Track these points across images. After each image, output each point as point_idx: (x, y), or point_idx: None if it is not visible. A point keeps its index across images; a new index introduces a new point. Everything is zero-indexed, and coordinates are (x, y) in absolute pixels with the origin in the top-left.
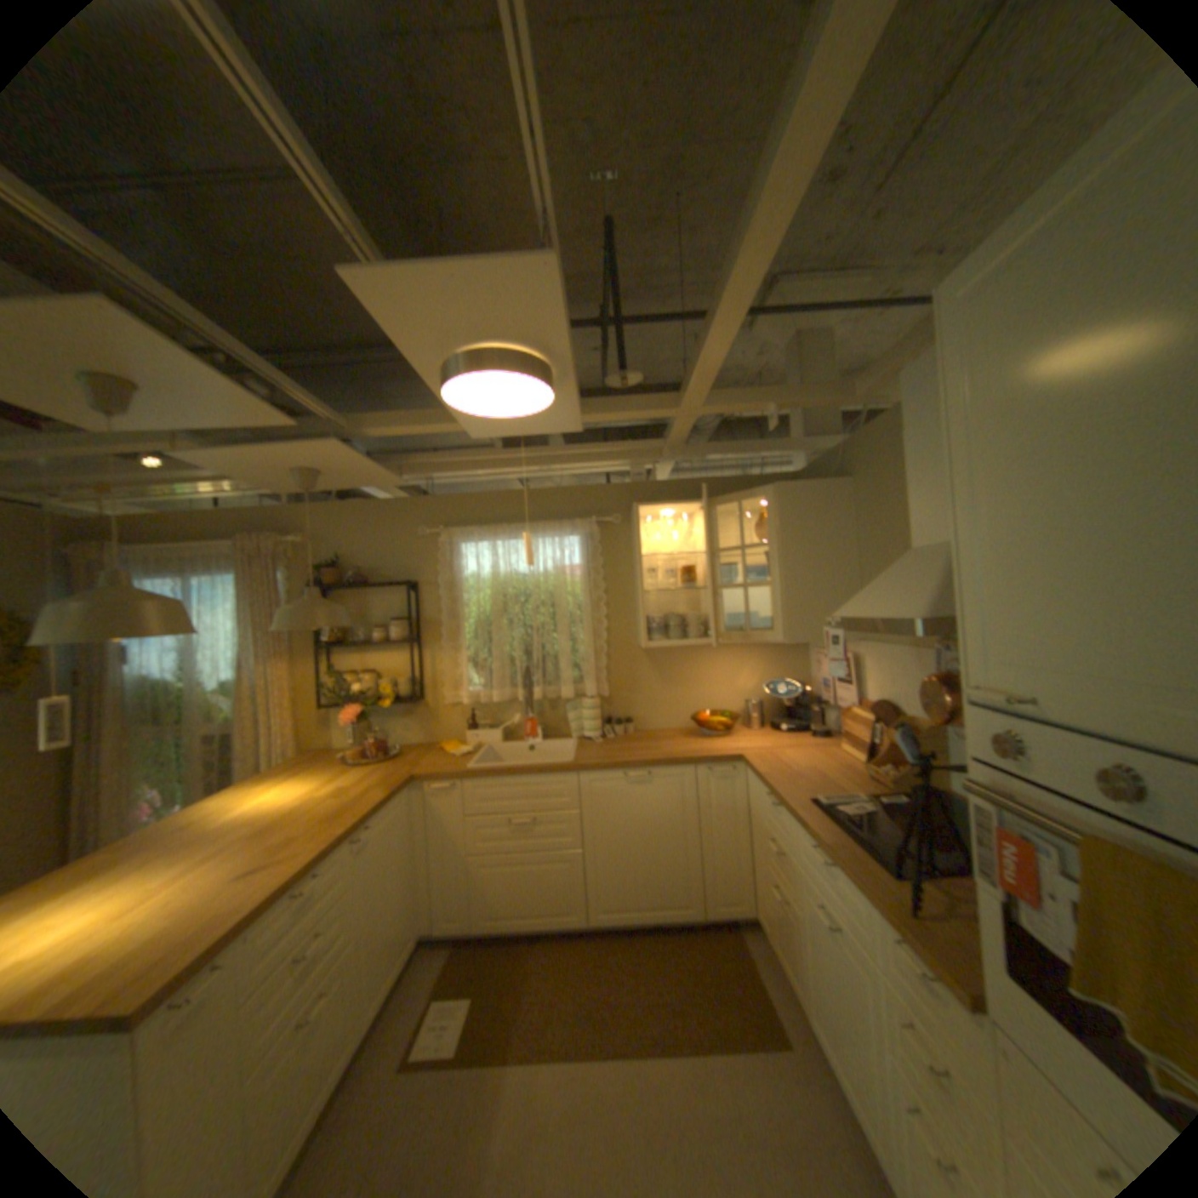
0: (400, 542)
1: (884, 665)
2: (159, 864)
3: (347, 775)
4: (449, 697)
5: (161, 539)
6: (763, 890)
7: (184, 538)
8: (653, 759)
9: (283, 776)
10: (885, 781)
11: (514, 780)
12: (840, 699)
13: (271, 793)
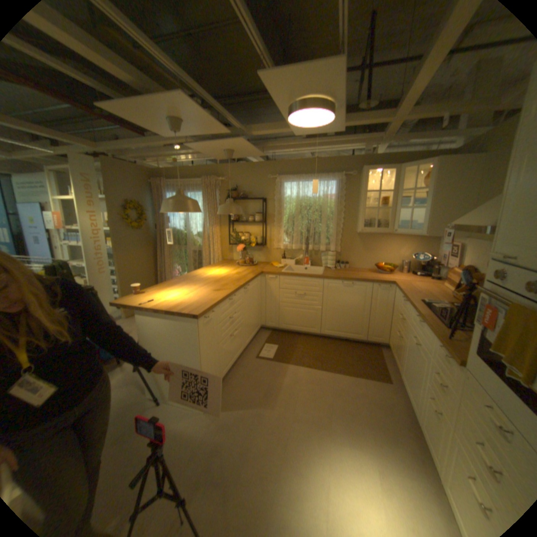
0: (259, 181)
1: (476, 250)
2: (190, 284)
3: (239, 268)
4: (275, 245)
5: (176, 177)
6: (393, 333)
7: (183, 177)
8: (355, 278)
9: (218, 266)
10: (459, 297)
11: (298, 278)
12: (449, 264)
13: (216, 270)
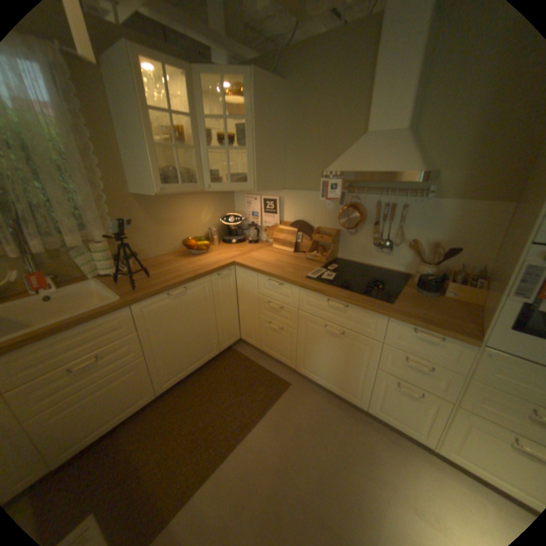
0: None
1: (298, 202)
2: None
3: None
4: None
5: None
6: (250, 325)
7: None
8: (184, 278)
9: None
10: (319, 258)
11: (62, 336)
12: (264, 222)
13: None
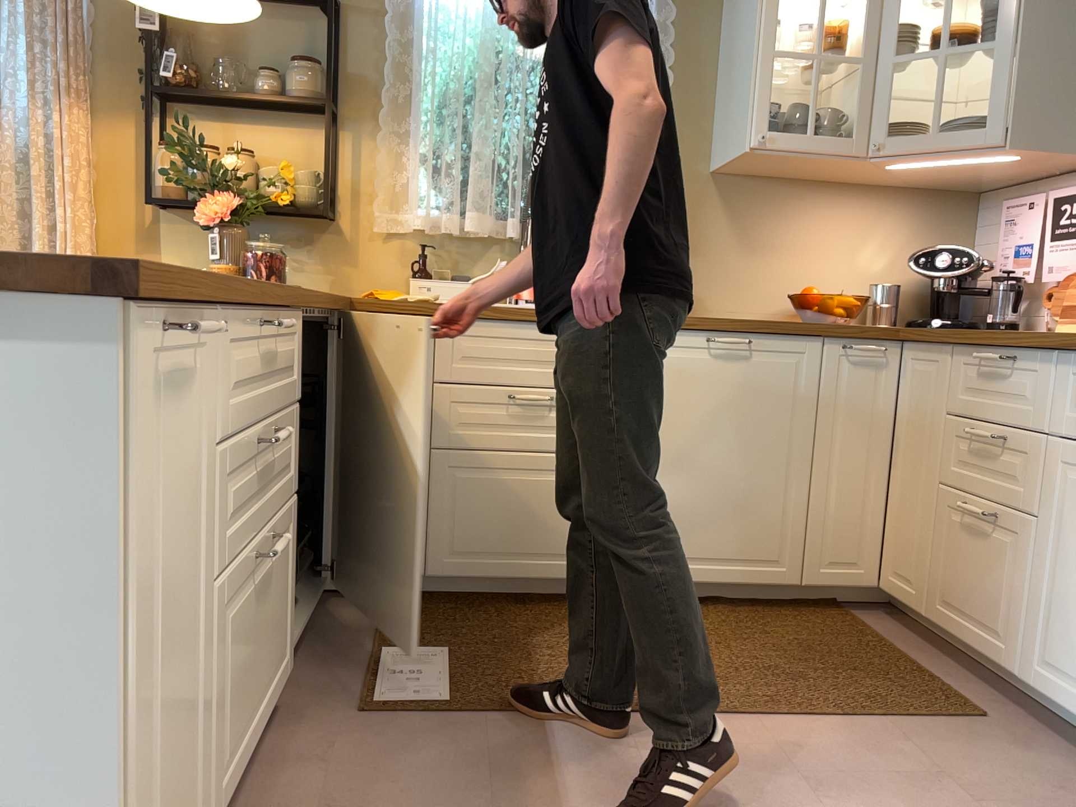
0: None
1: None
2: None
3: None
4: (382, 218)
5: None
6: (912, 531)
7: None
8: (757, 319)
9: None
10: None
11: (524, 327)
12: (1051, 268)
13: None
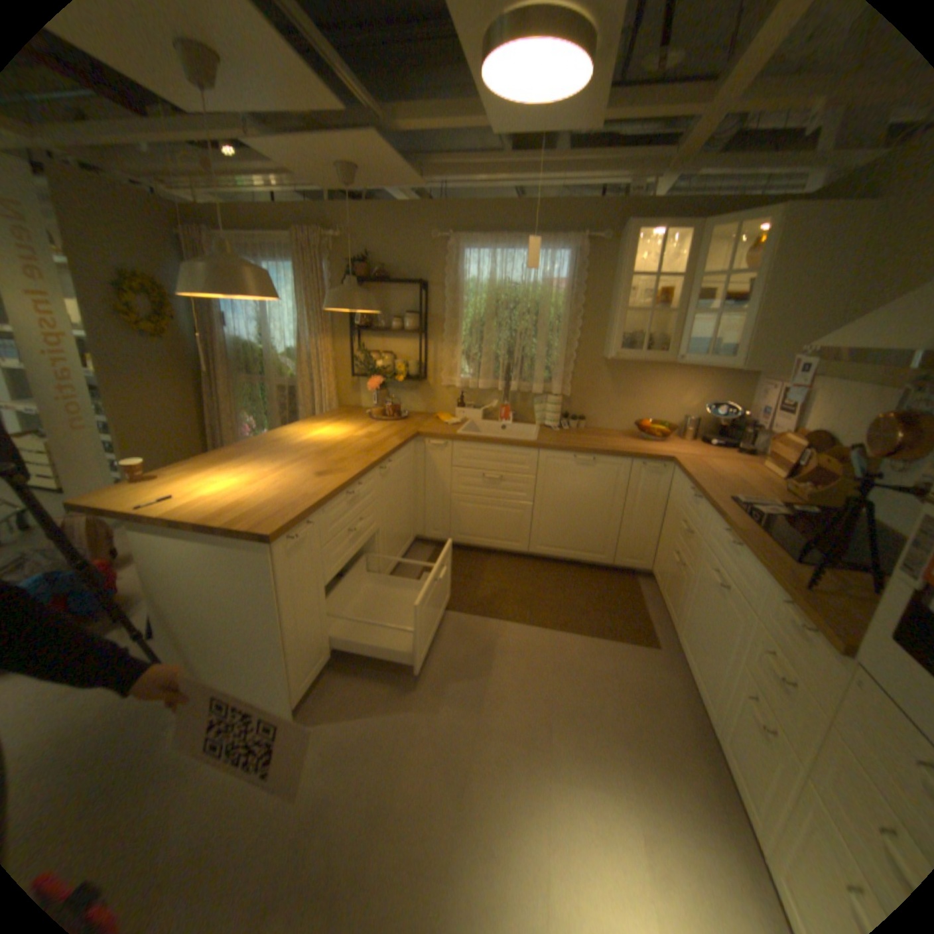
0: (414, 243)
1: (836, 400)
2: (264, 459)
3: (372, 425)
4: (444, 380)
5: (236, 226)
6: (663, 553)
7: (252, 226)
8: (598, 448)
9: (330, 419)
10: (801, 493)
11: (489, 447)
12: (776, 425)
13: (324, 428)
